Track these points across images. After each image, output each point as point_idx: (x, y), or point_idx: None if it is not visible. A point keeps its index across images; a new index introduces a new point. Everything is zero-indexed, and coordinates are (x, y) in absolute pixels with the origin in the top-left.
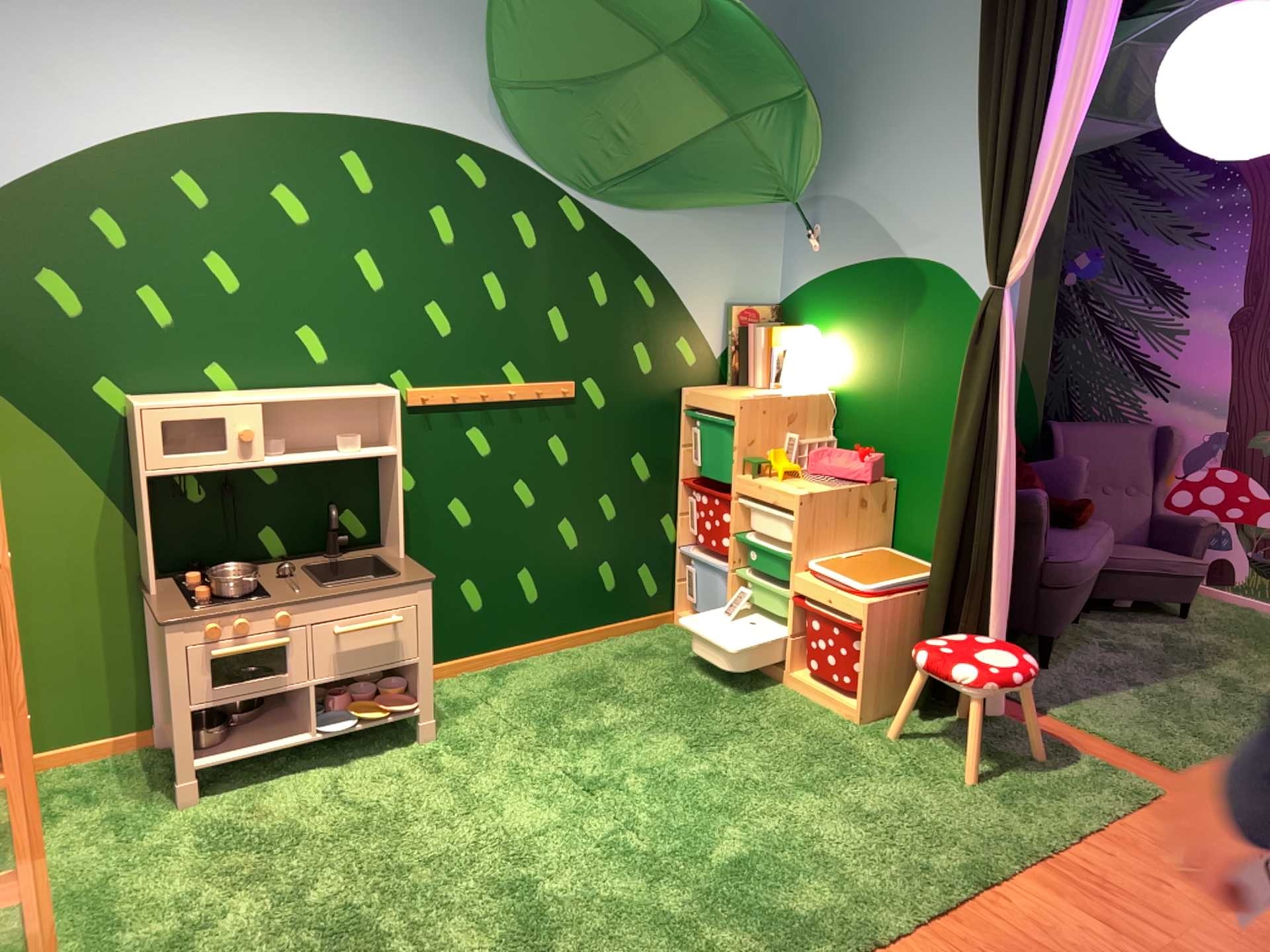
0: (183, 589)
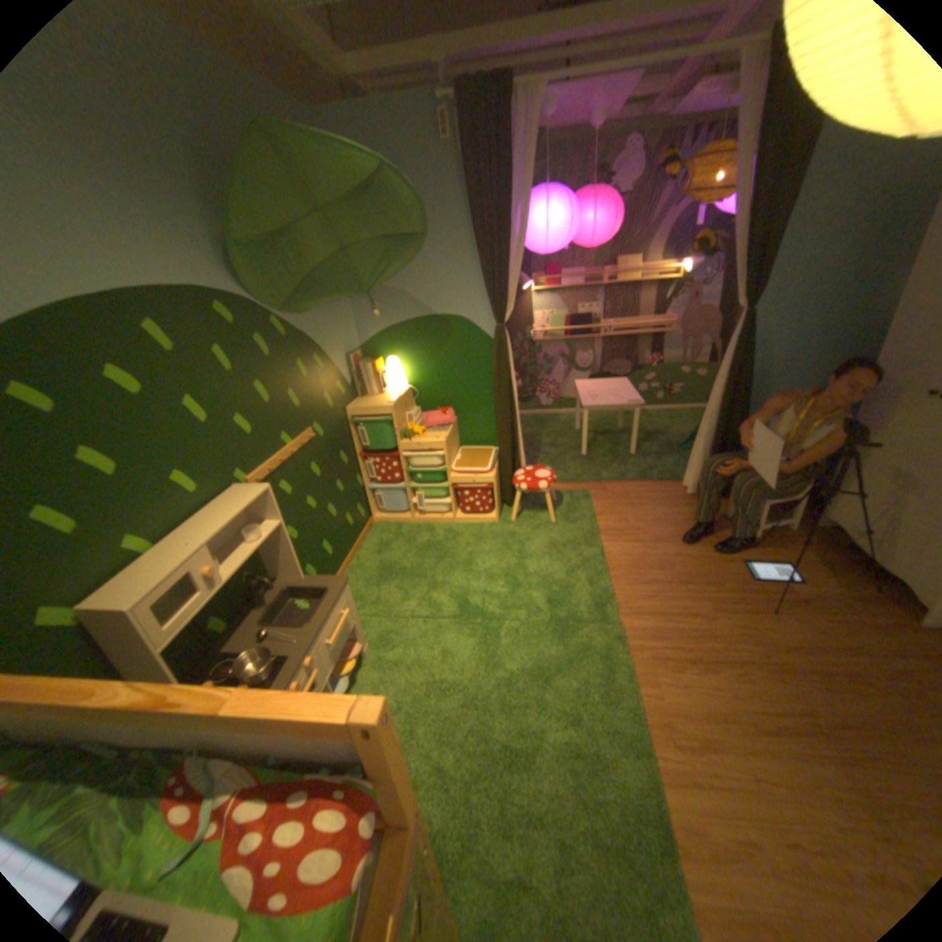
0: None
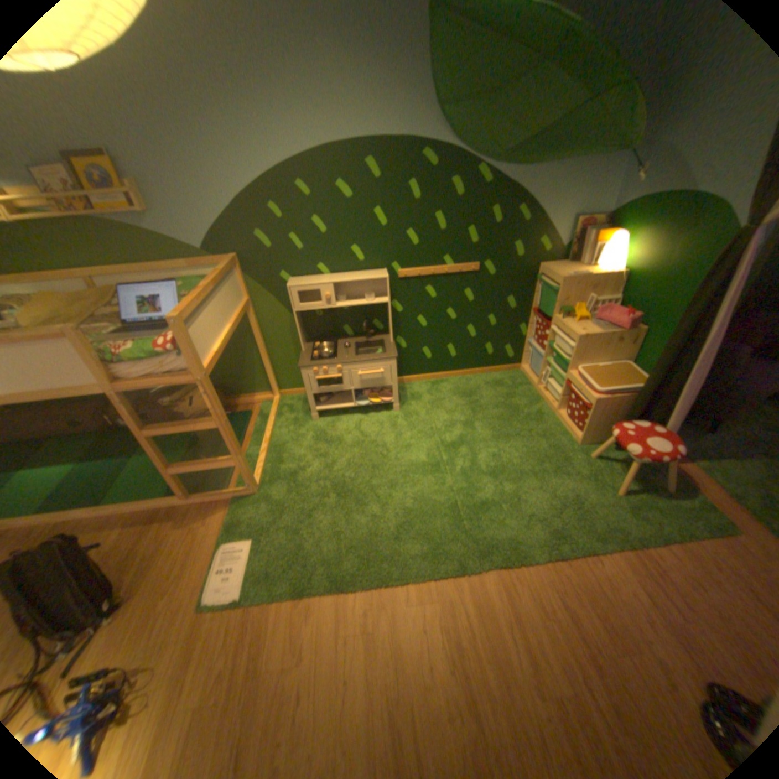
0: (313, 350)
